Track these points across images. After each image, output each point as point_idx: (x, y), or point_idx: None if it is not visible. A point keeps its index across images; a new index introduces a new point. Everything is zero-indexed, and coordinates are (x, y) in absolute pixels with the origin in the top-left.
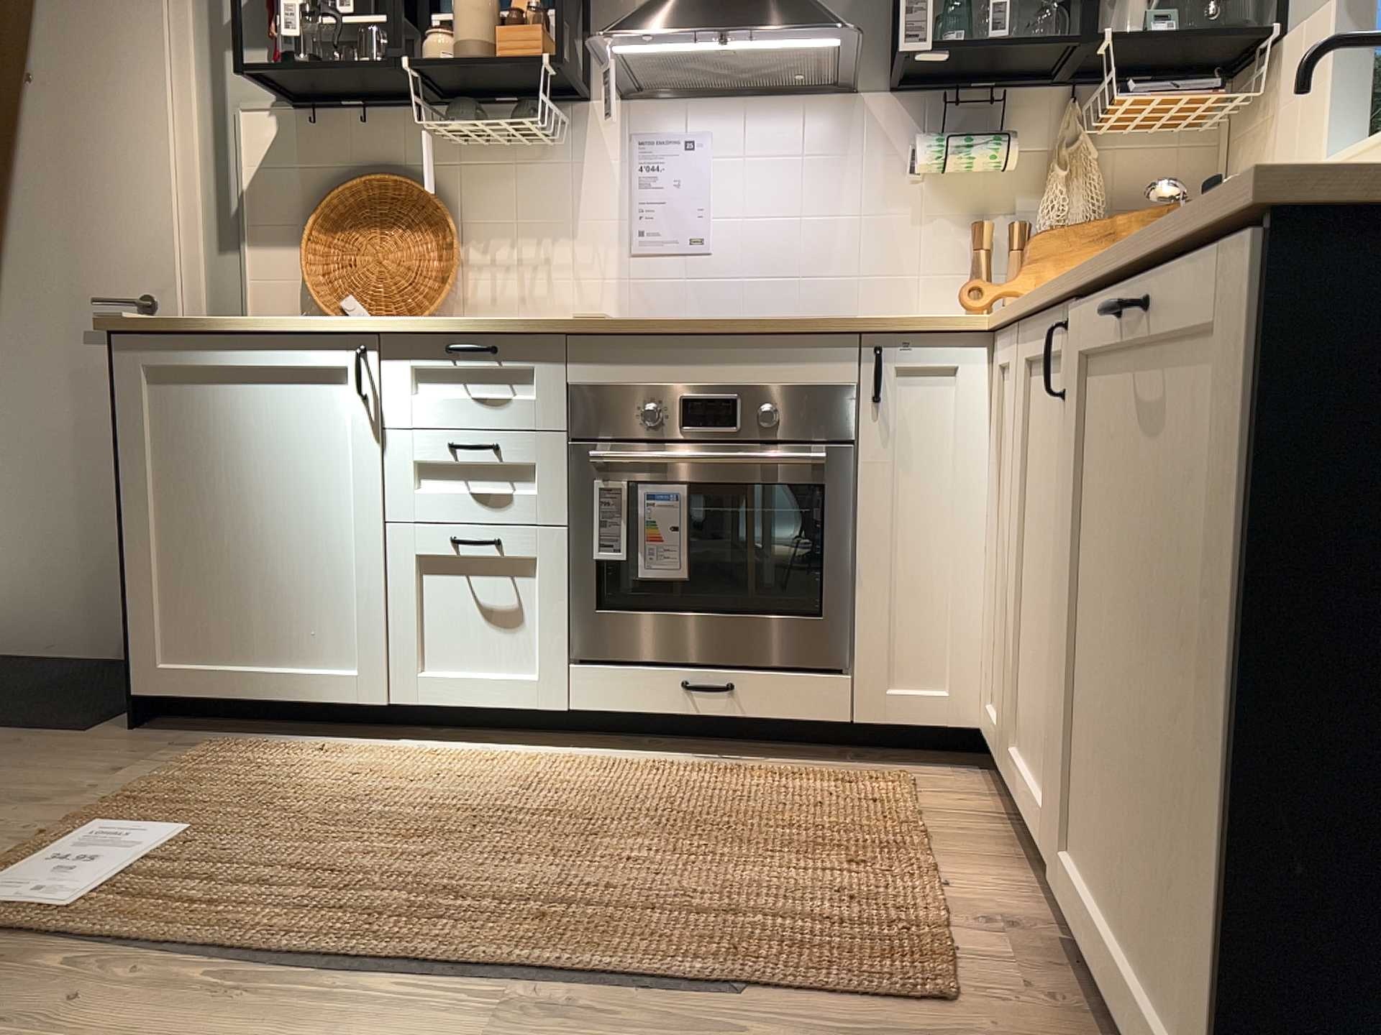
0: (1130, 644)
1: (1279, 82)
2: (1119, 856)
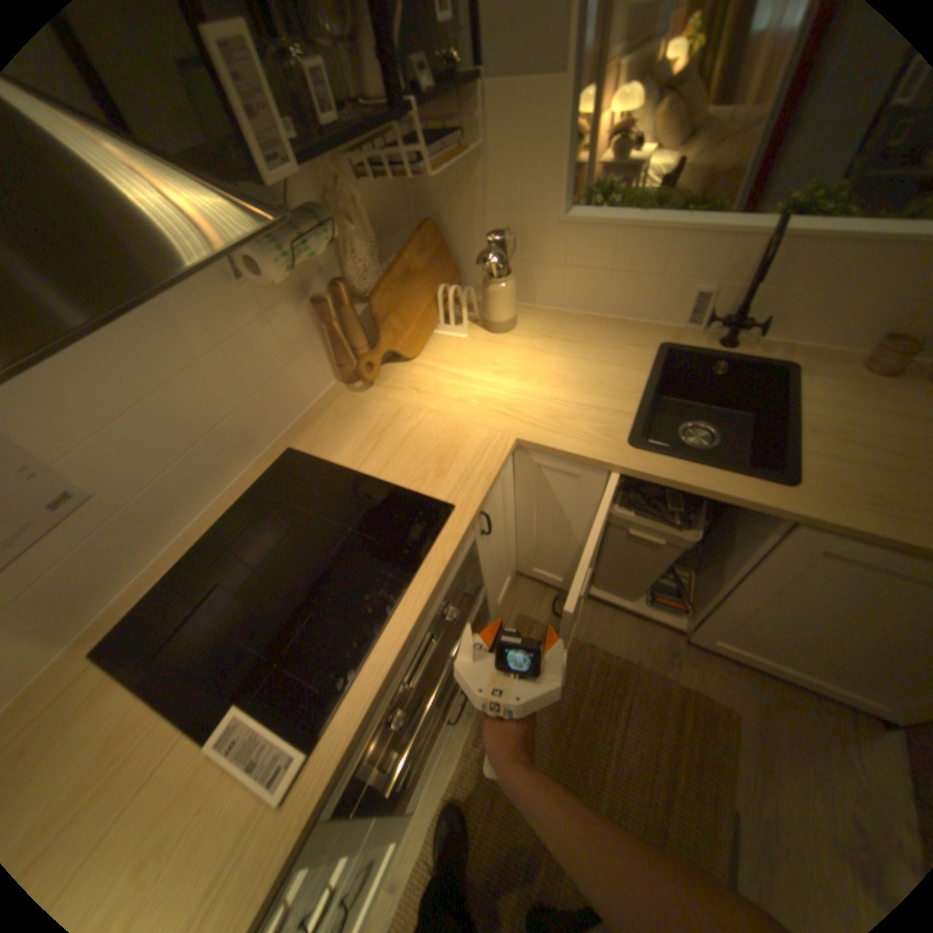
0: (832, 630)
1: (490, 124)
2: (785, 656)
